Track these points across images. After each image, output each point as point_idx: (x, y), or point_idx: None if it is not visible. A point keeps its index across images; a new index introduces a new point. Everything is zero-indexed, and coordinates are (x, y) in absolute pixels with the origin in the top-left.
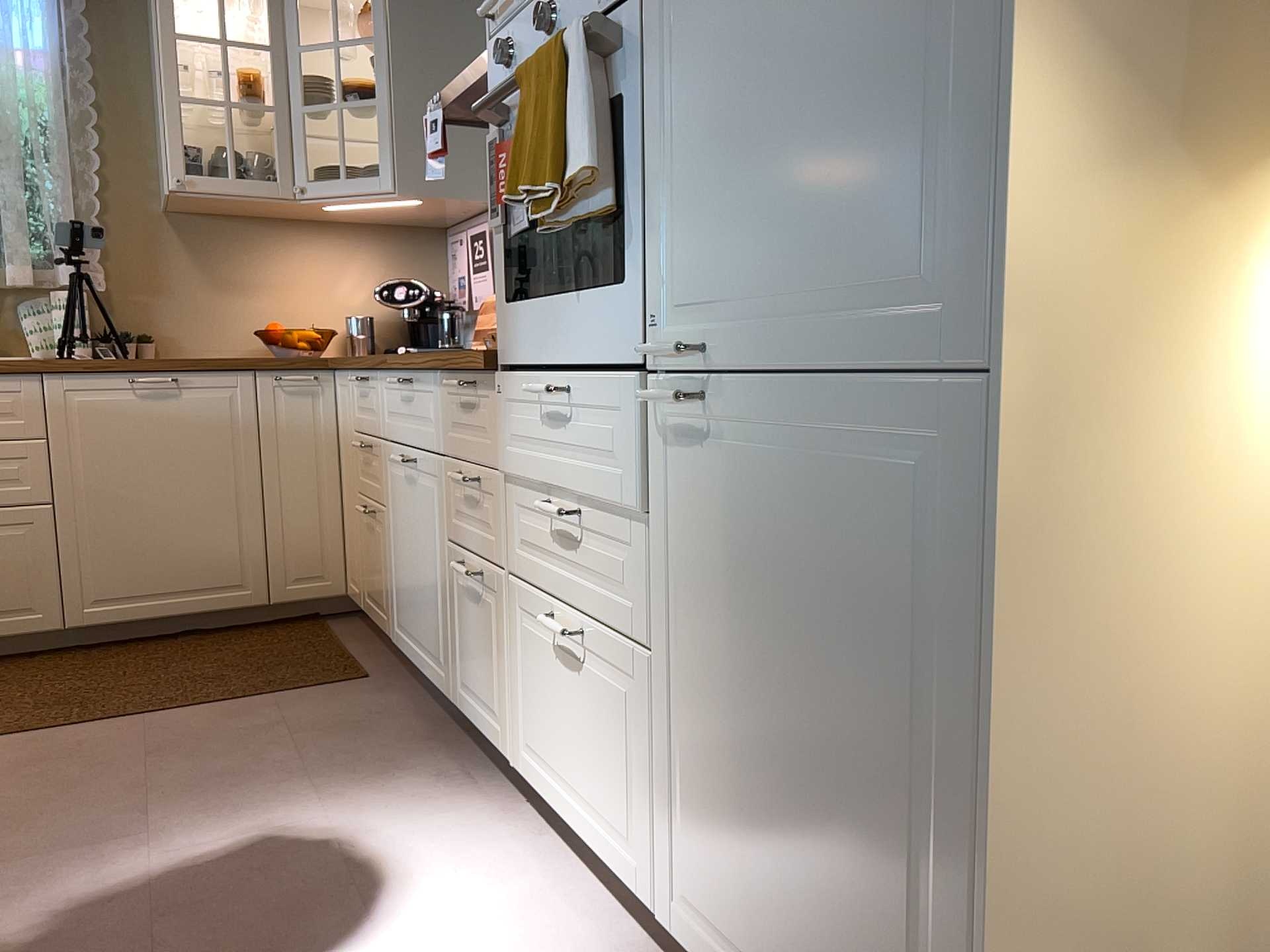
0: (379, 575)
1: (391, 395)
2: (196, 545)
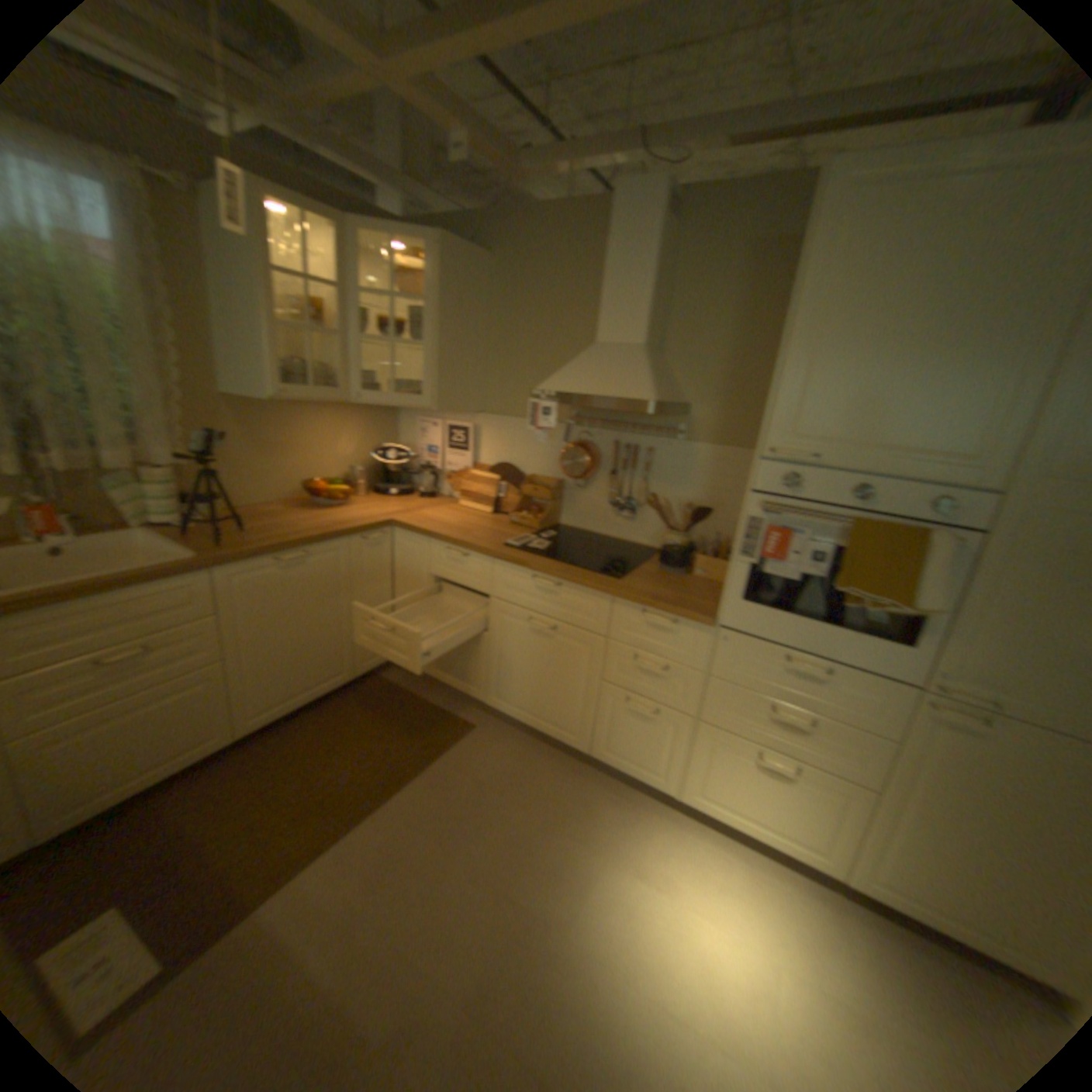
0: (465, 665)
1: (512, 578)
2: (314, 658)
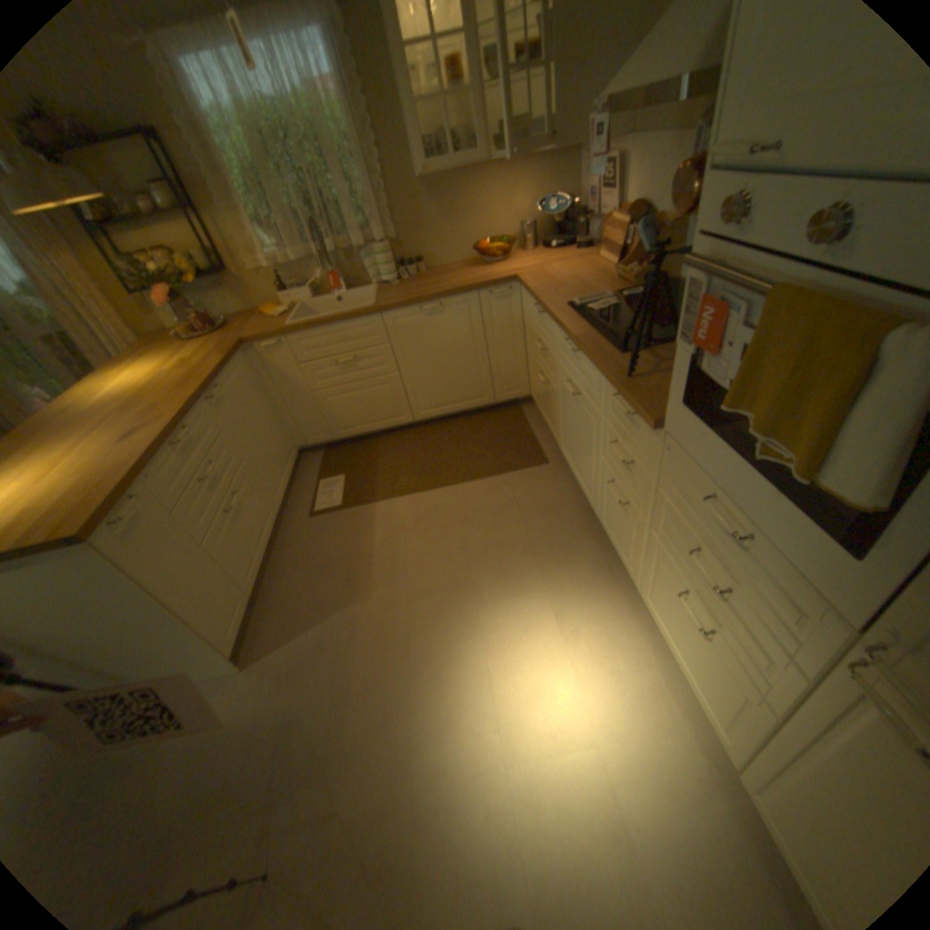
0: (551, 413)
1: (562, 339)
2: (460, 382)
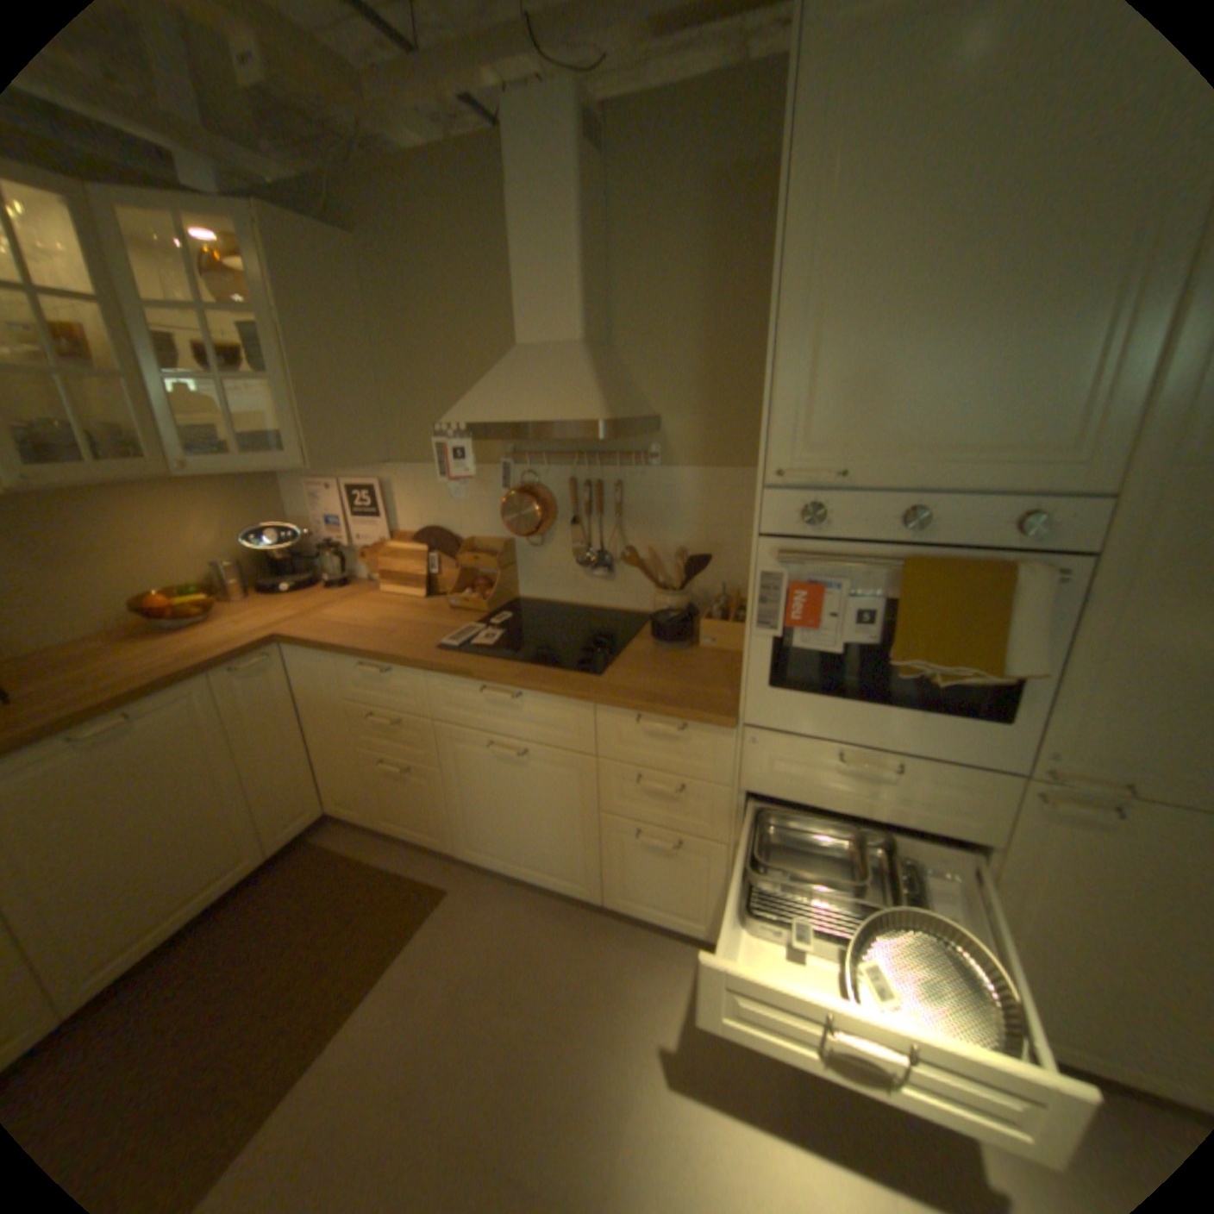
0: (423, 812)
1: (459, 692)
2: (192, 855)
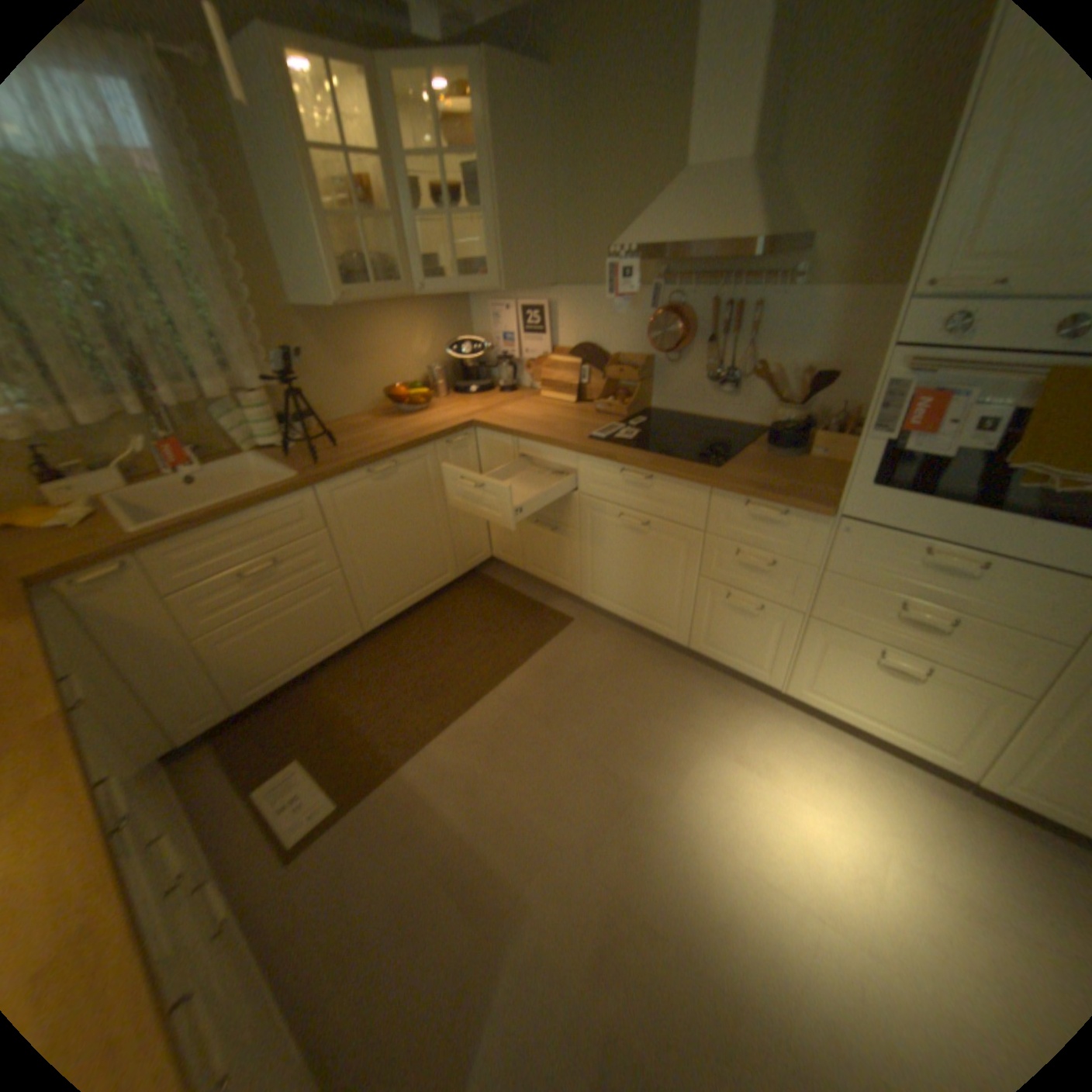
0: (560, 563)
1: (600, 473)
2: (420, 562)
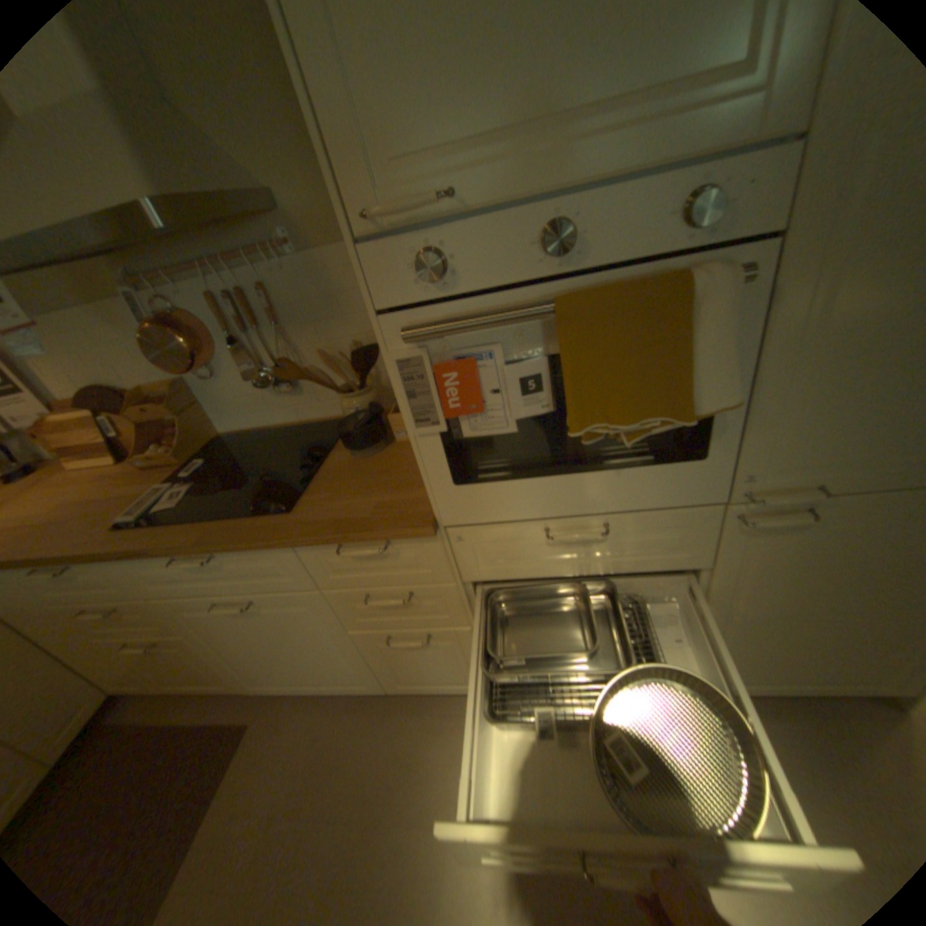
0: (191, 671)
1: (151, 569)
2: None
